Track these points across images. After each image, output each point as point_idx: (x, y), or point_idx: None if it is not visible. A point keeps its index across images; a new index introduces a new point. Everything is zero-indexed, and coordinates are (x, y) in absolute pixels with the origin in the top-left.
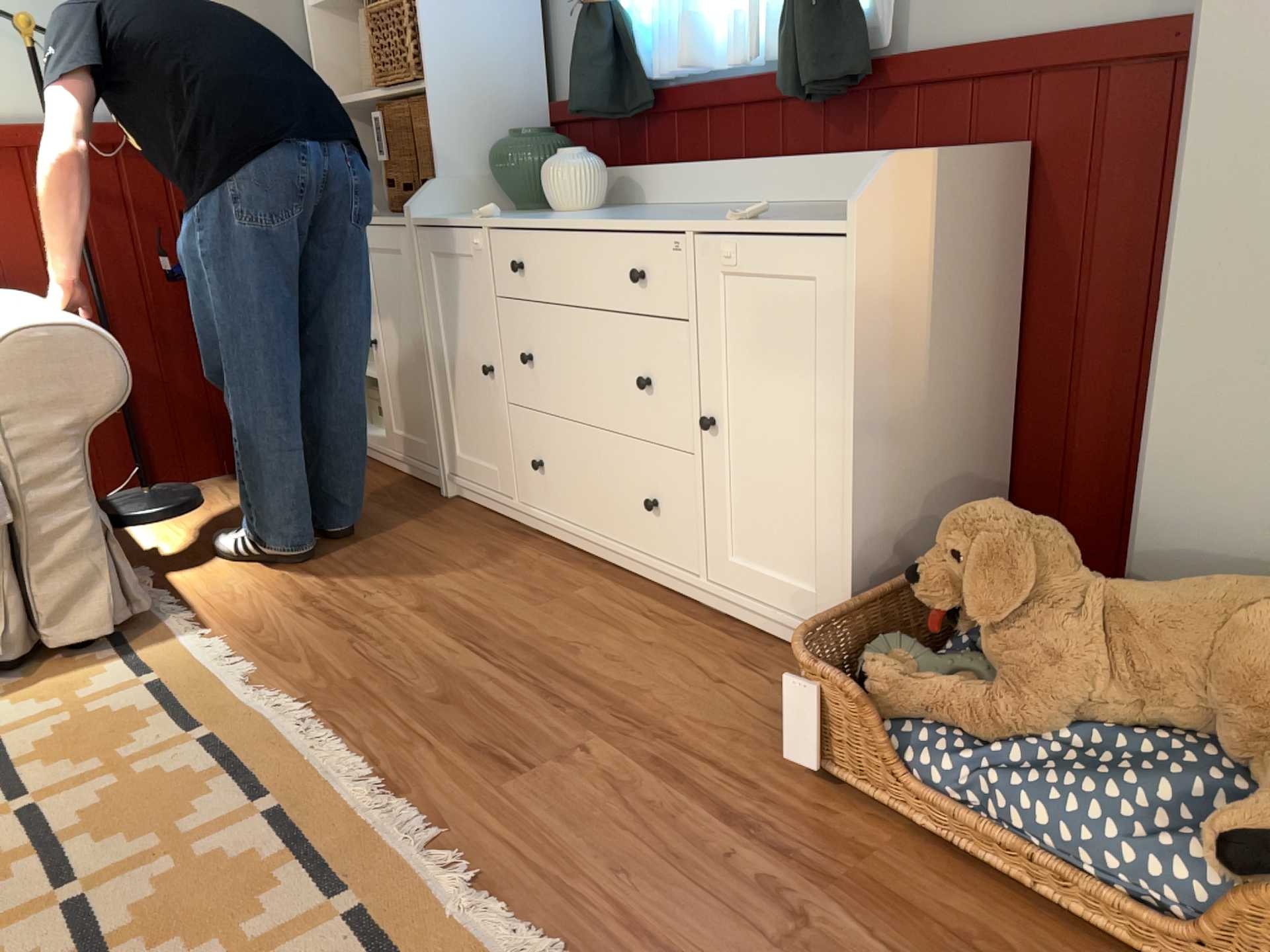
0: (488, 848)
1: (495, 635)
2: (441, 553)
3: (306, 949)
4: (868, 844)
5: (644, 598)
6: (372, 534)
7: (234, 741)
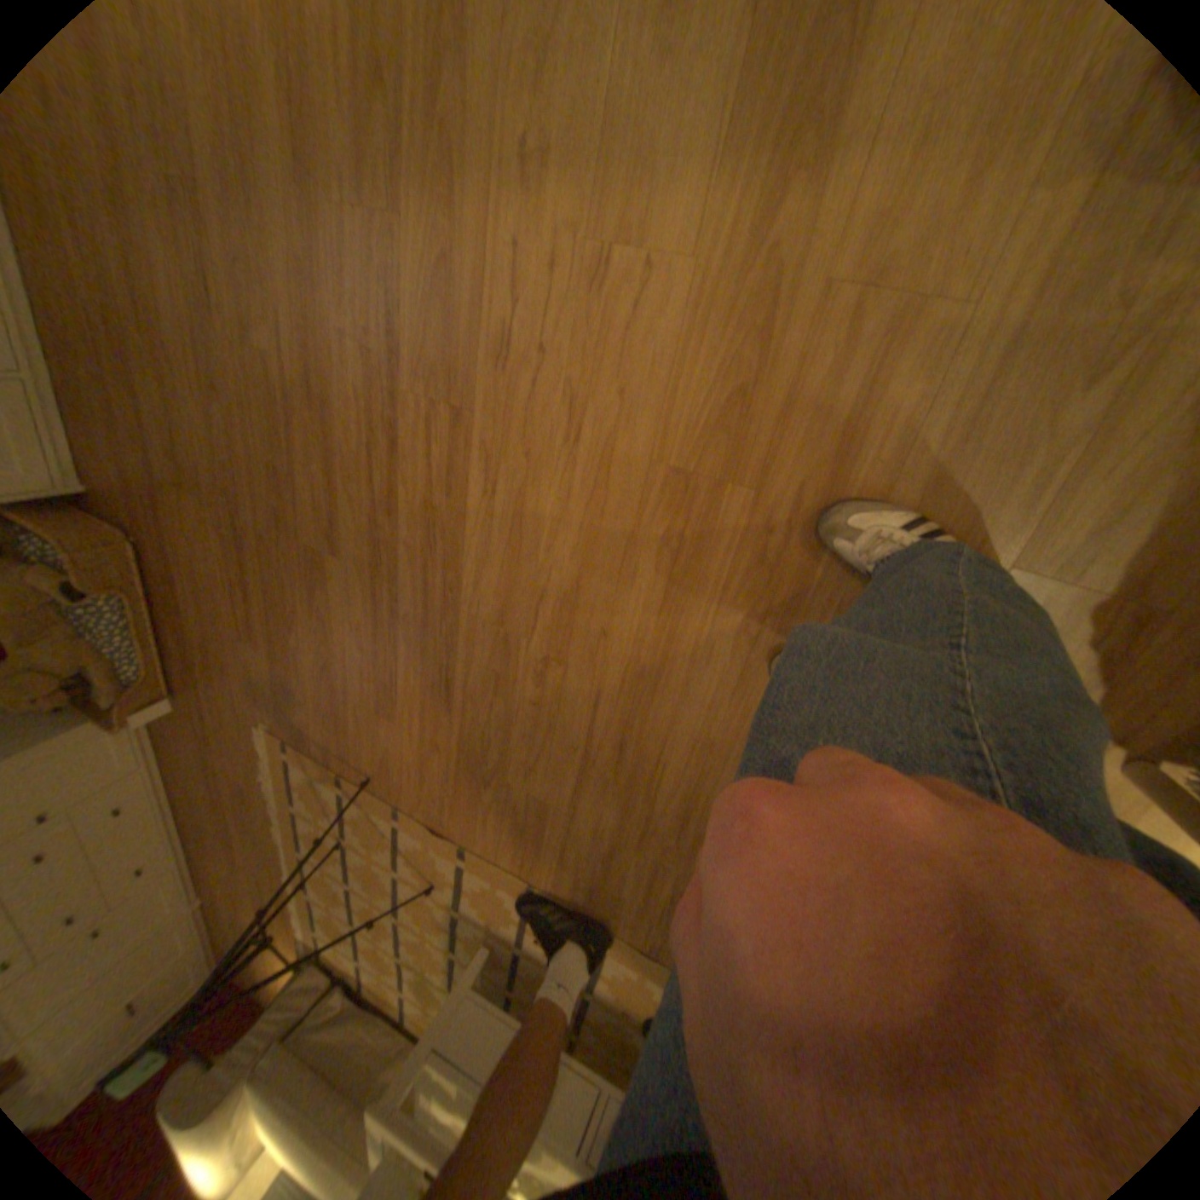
0: (248, 781)
1: (210, 830)
2: (207, 878)
3: (294, 810)
4: (168, 673)
5: (161, 786)
6: (223, 914)
7: (290, 884)
